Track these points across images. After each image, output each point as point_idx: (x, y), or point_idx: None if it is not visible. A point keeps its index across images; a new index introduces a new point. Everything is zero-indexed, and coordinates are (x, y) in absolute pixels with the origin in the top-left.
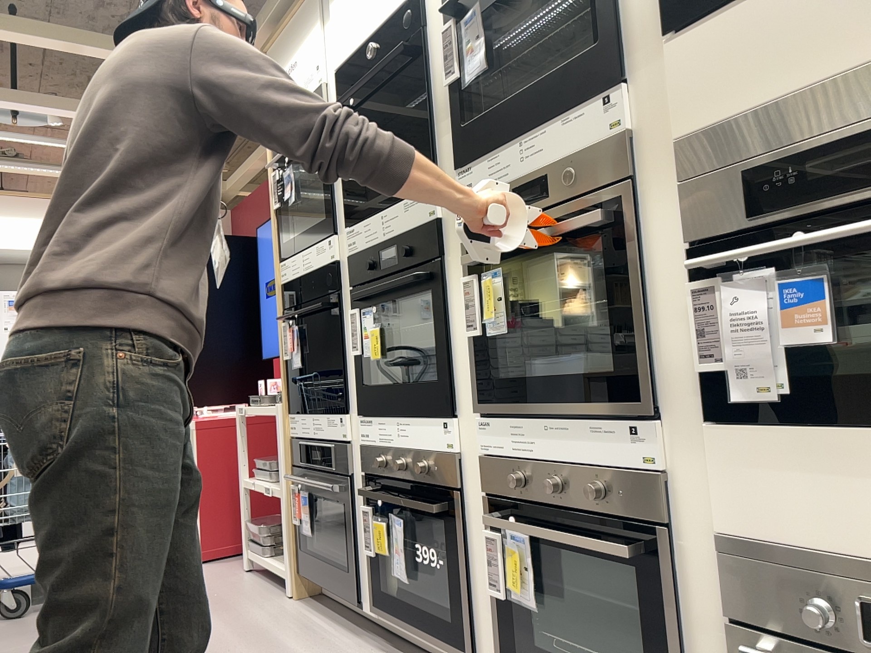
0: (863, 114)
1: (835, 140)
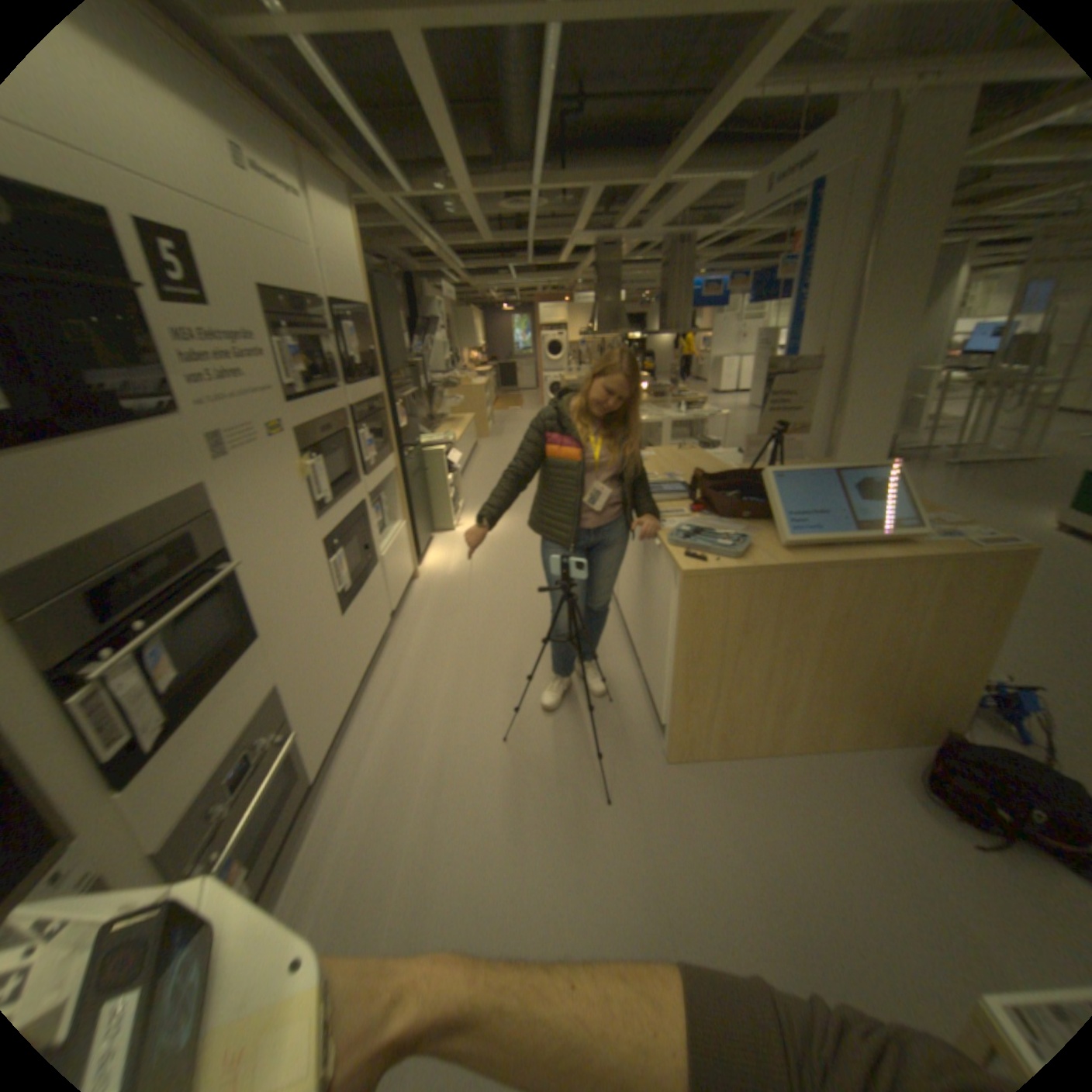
0: (146, 545)
1: (123, 561)
